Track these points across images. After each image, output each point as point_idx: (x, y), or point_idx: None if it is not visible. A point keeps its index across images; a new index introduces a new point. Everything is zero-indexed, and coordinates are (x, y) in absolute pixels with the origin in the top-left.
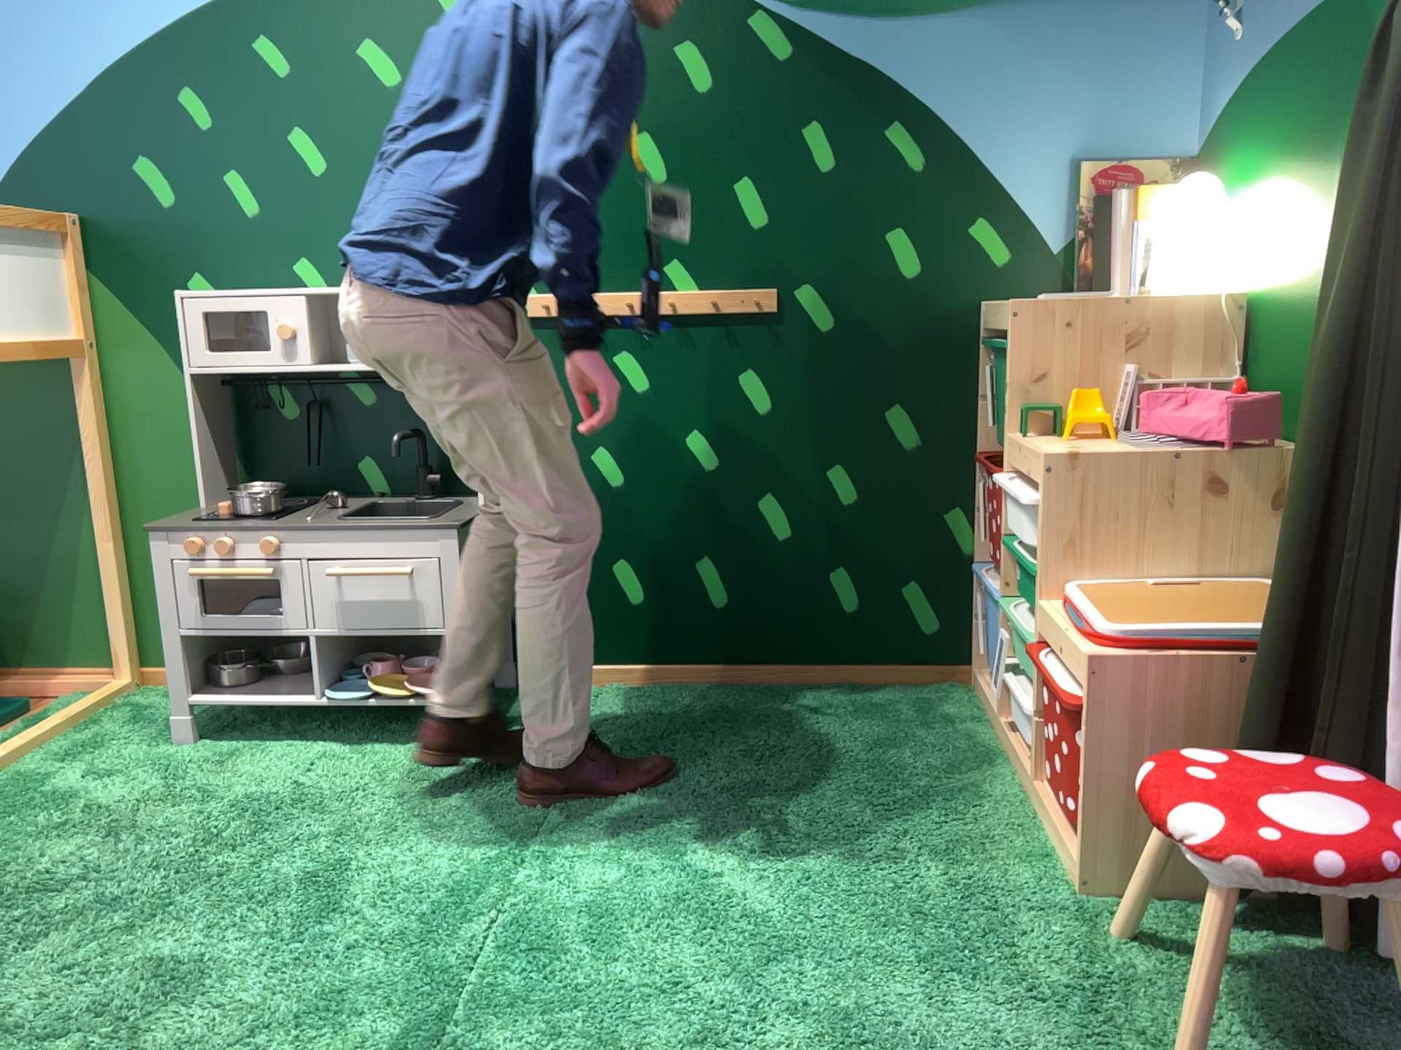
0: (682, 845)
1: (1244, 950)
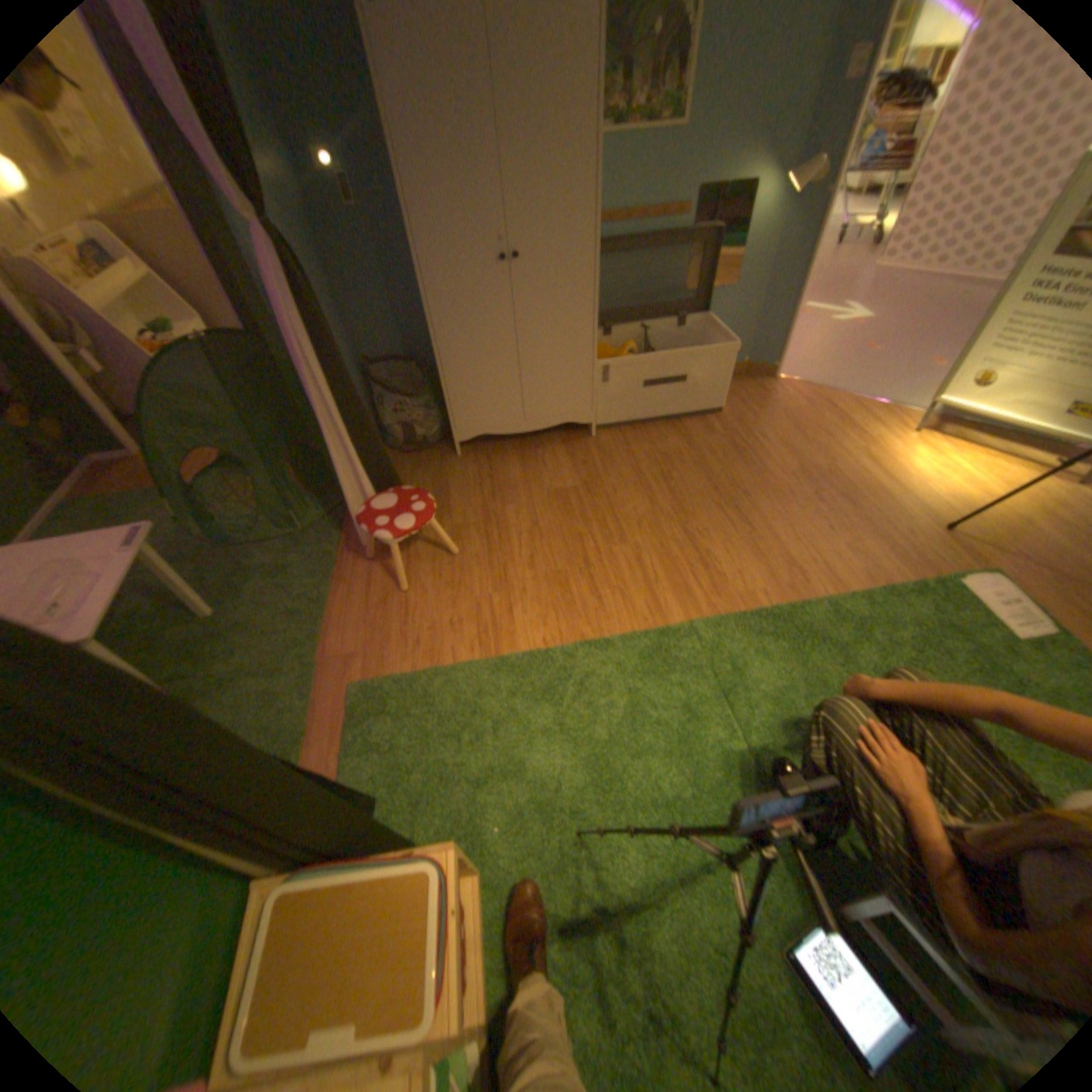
0: (709, 893)
1: (411, 836)
